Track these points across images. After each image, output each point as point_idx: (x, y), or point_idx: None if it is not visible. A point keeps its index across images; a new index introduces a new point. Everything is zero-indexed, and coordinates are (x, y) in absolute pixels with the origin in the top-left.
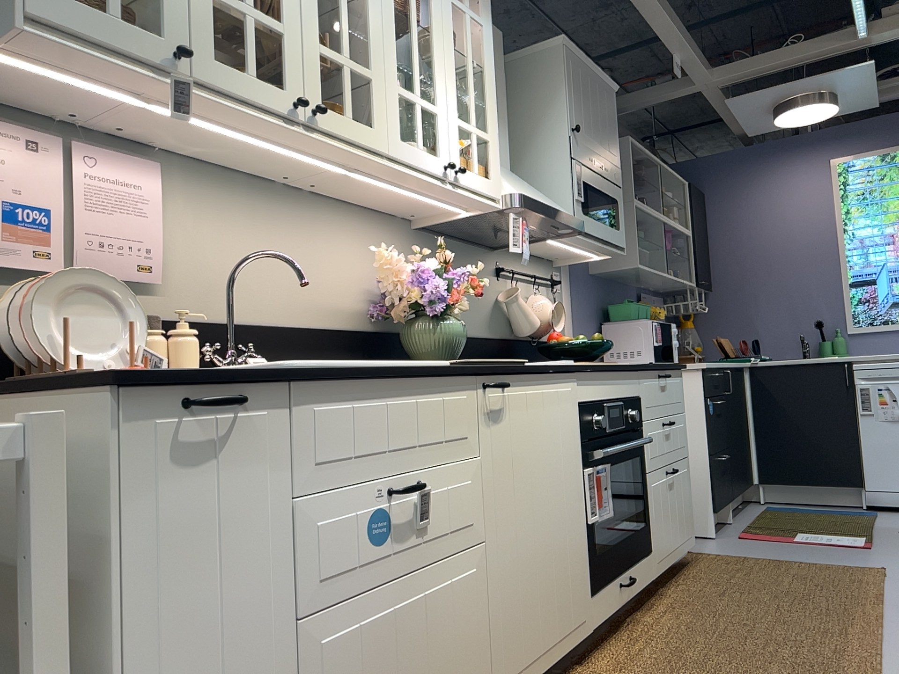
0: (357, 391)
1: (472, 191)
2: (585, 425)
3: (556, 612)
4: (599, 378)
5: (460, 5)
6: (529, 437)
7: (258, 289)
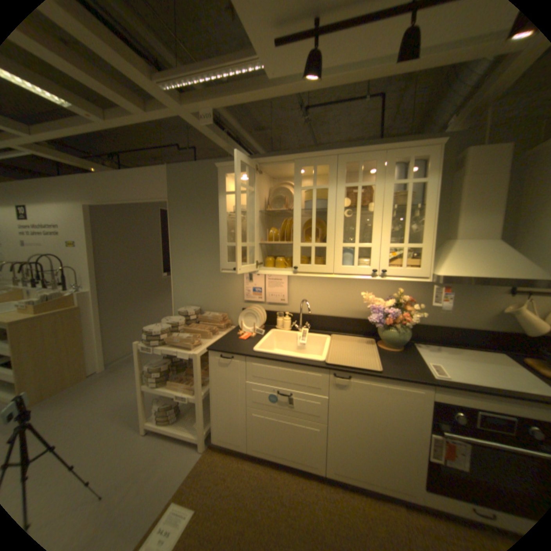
0: (268, 363)
1: (401, 277)
2: (441, 415)
3: (382, 477)
4: (473, 396)
5: (402, 181)
6: (369, 402)
7: (321, 304)
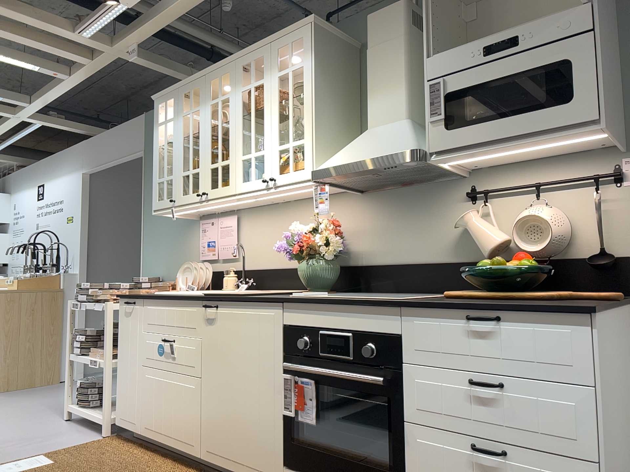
0: (158, 303)
1: (291, 183)
2: (288, 343)
3: (245, 448)
4: (312, 309)
5: (283, 72)
6: (231, 337)
7: (269, 253)
